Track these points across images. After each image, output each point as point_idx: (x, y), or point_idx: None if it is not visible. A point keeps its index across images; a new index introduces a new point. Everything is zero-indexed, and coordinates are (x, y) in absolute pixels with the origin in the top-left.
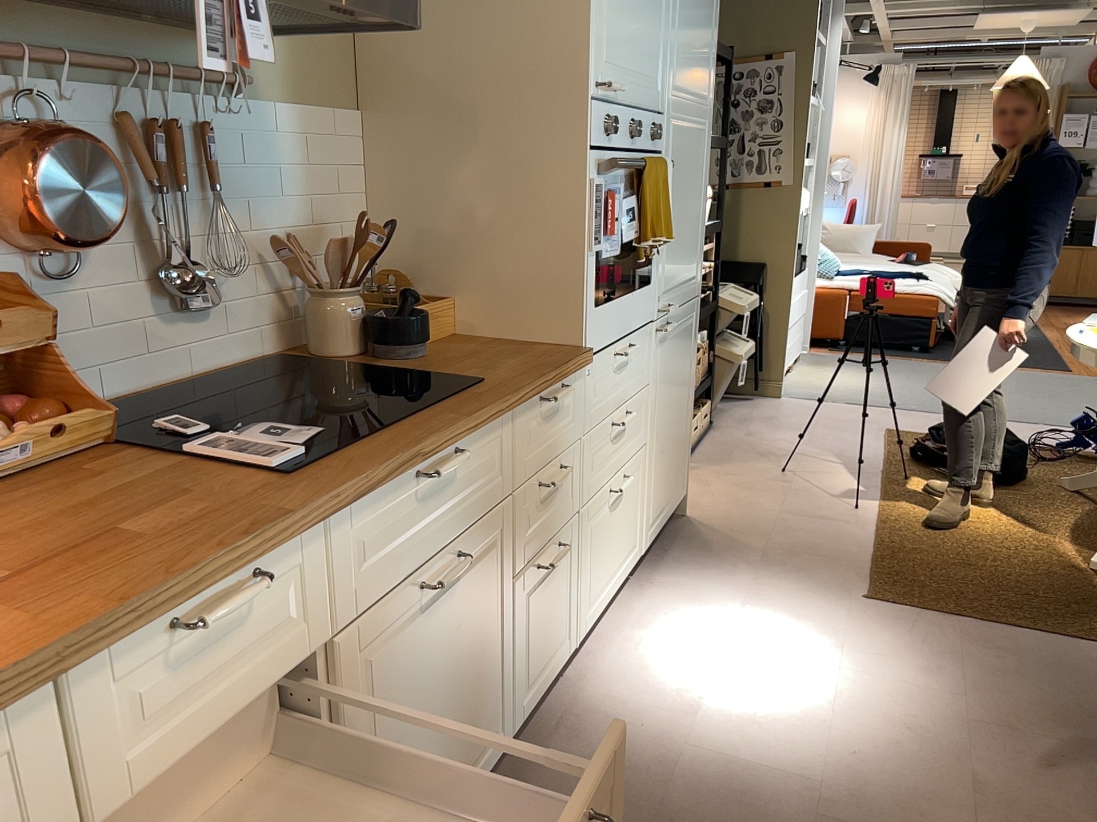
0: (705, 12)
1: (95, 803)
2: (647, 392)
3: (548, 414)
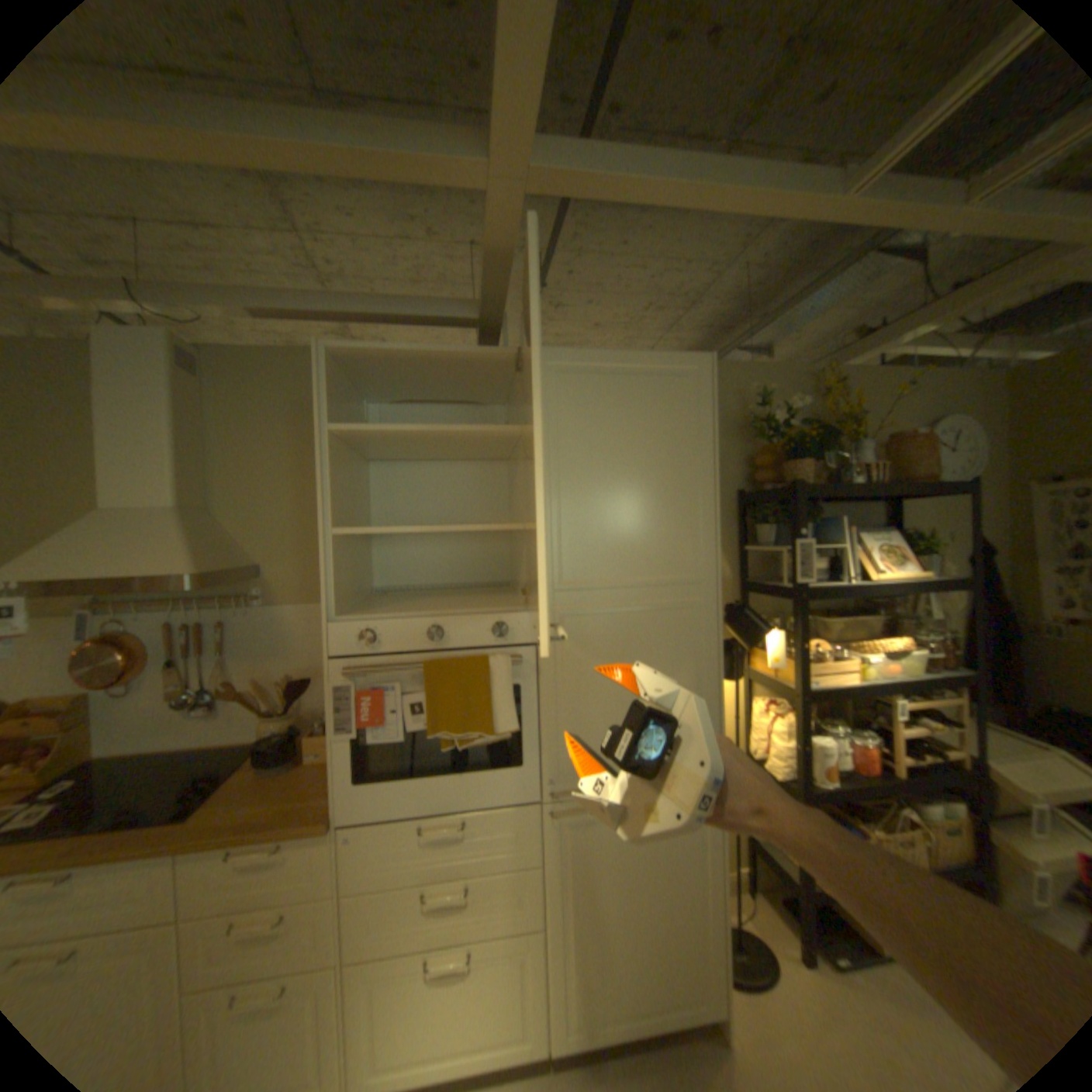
0: (651, 498)
1: None
2: (533, 877)
3: (244, 869)
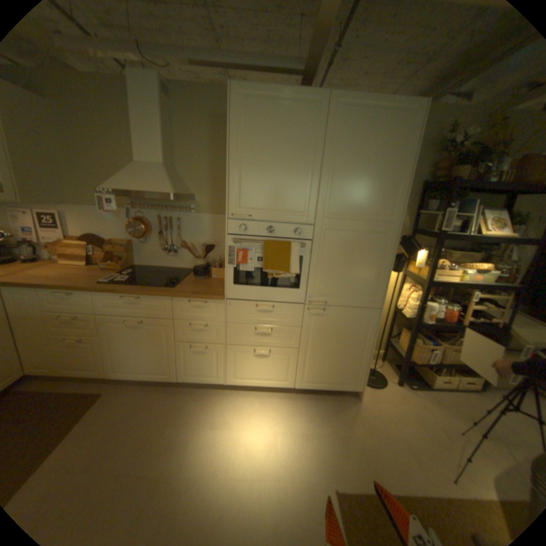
0: (377, 178)
1: (44, 309)
2: (297, 329)
3: (194, 306)
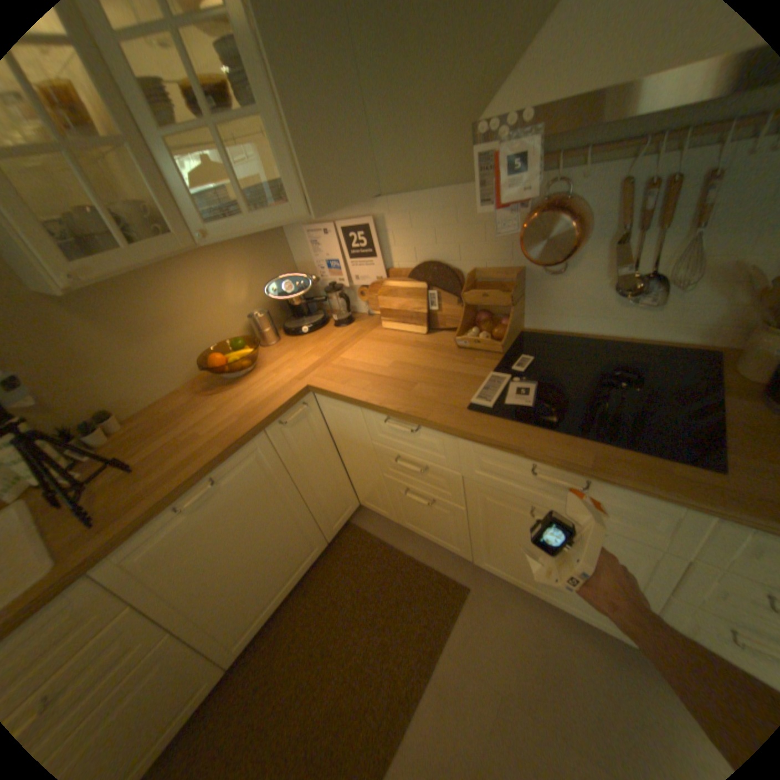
0: None
1: (375, 437)
2: None
3: None
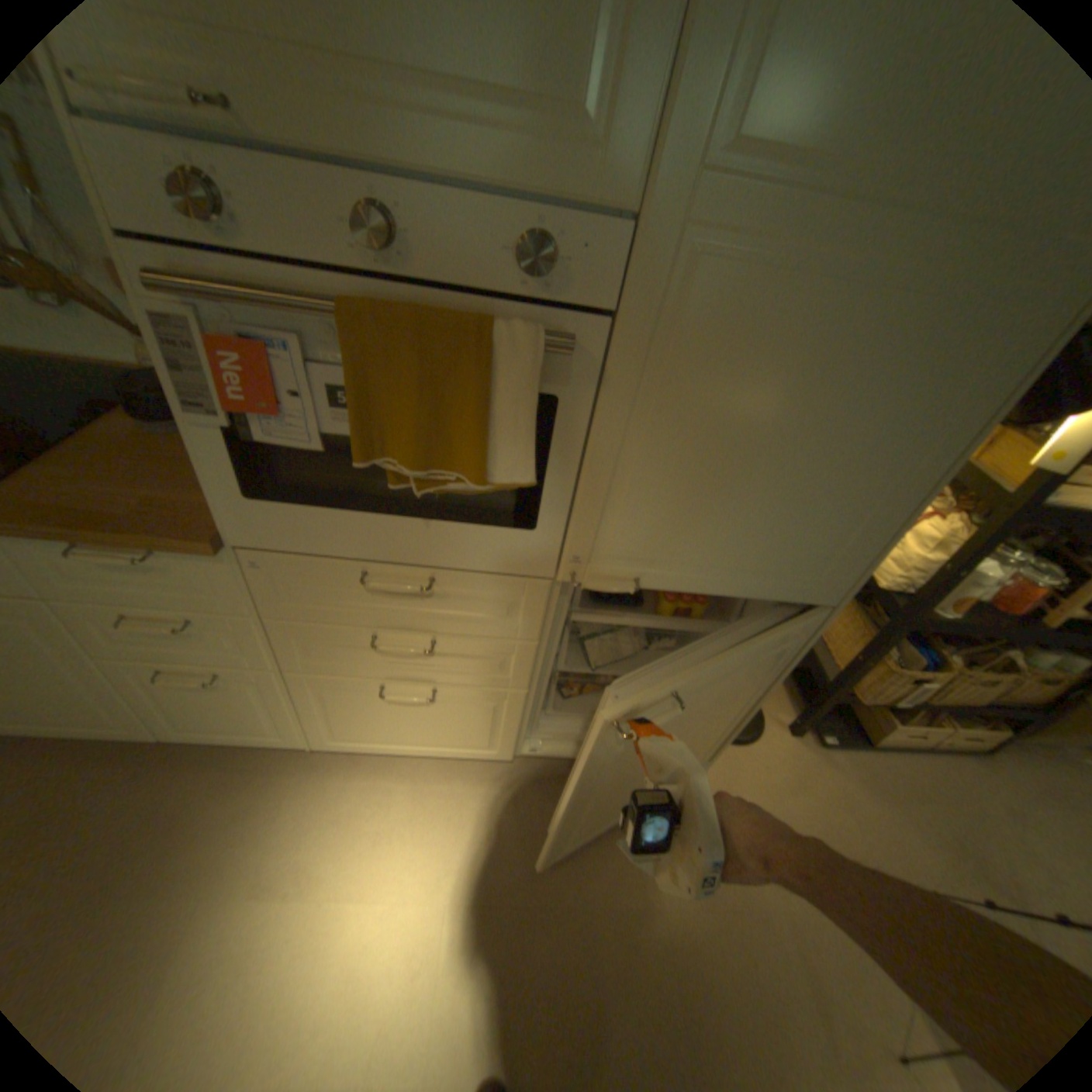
0: None
1: None
2: (526, 647)
3: (107, 567)
